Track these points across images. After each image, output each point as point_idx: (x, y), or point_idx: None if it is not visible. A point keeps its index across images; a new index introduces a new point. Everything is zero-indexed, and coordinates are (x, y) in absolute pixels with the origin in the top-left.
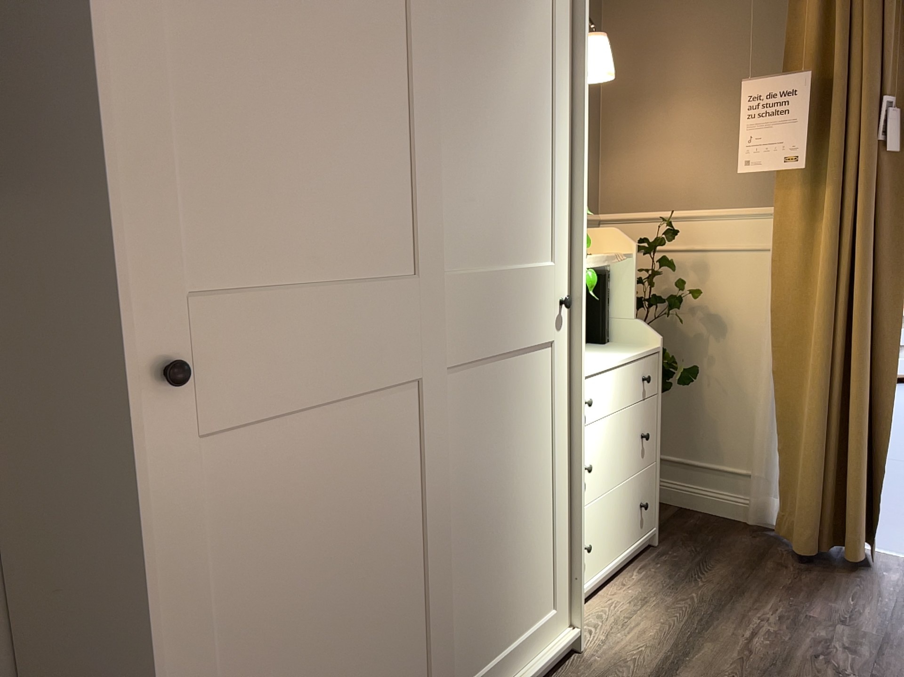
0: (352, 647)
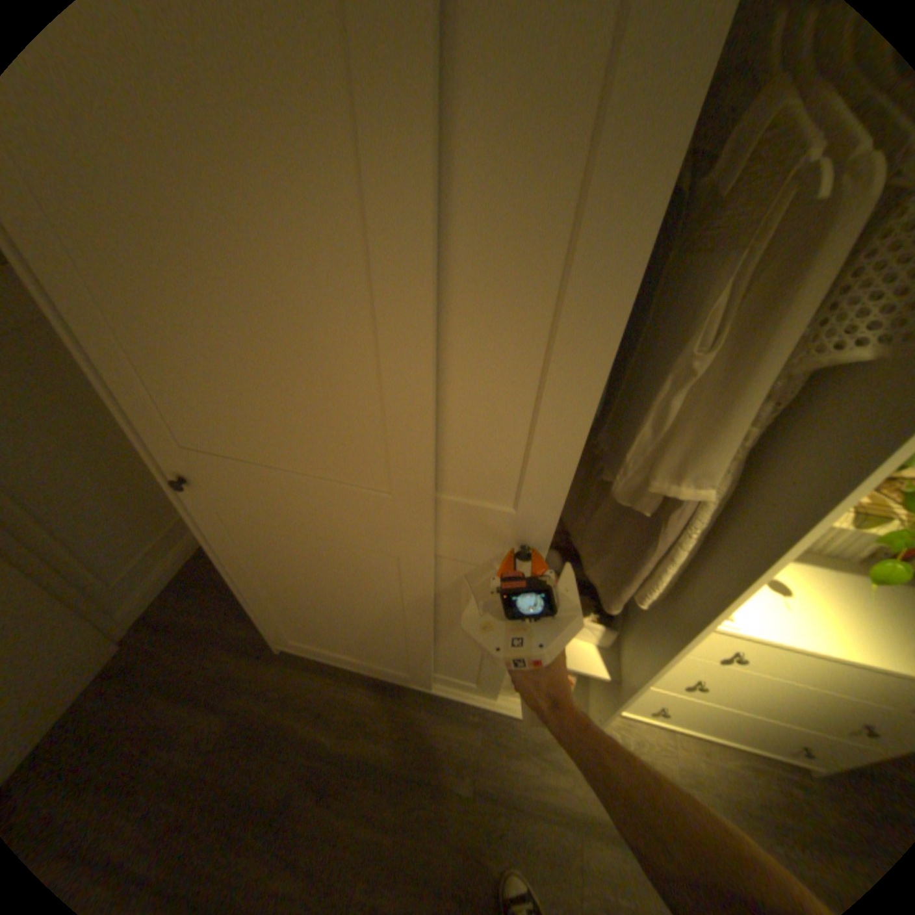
0: (334, 629)
